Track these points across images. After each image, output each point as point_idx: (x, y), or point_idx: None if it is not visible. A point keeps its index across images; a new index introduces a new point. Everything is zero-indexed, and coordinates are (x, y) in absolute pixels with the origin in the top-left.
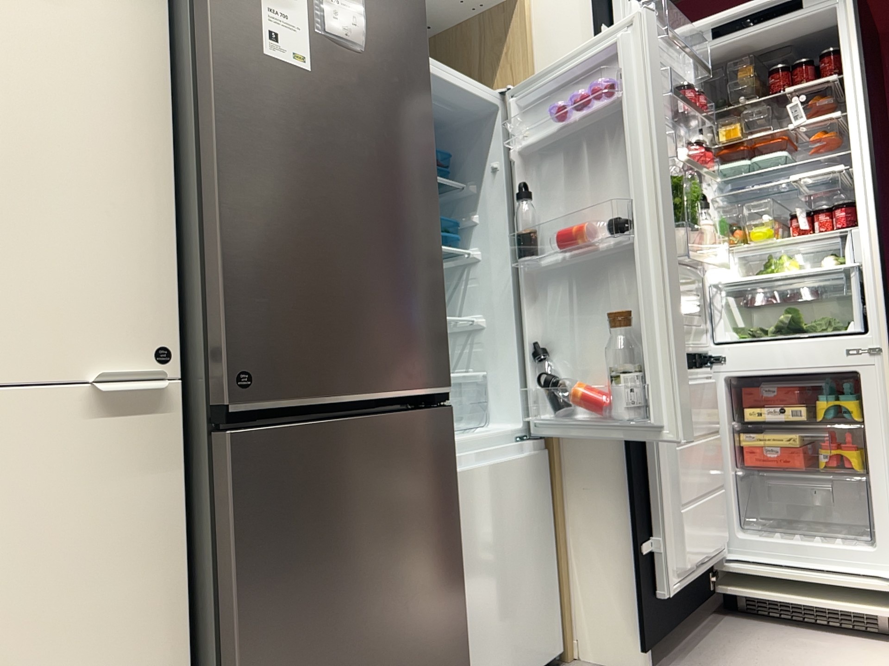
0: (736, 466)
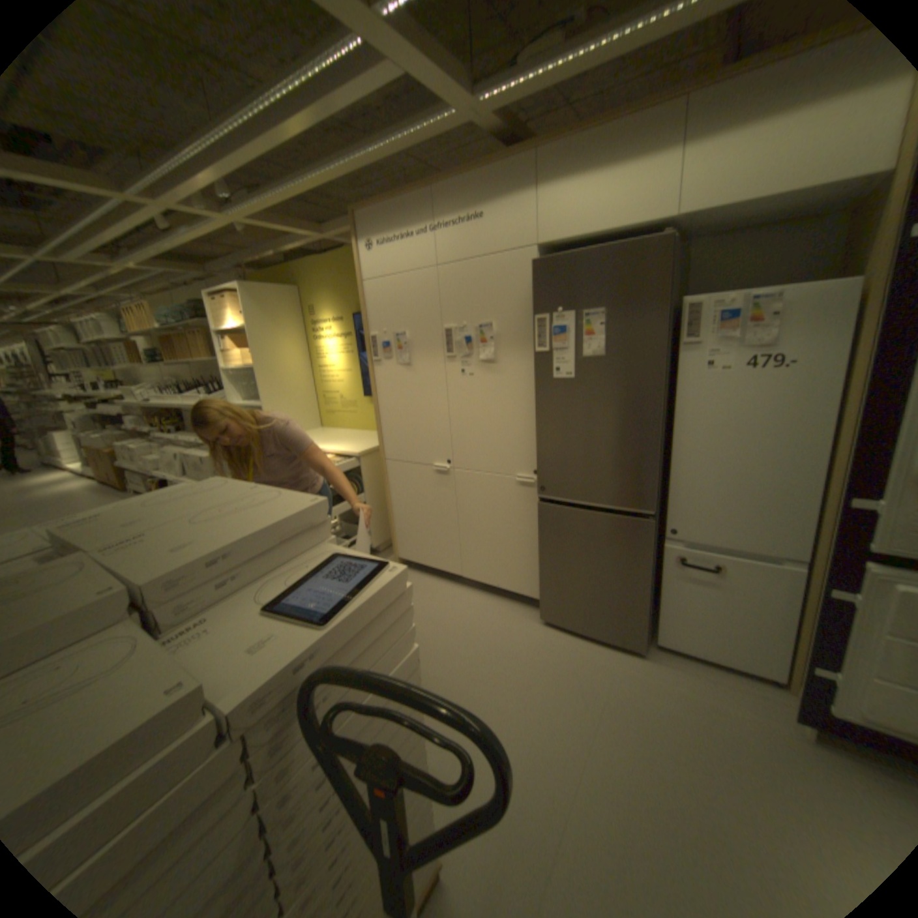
0: None
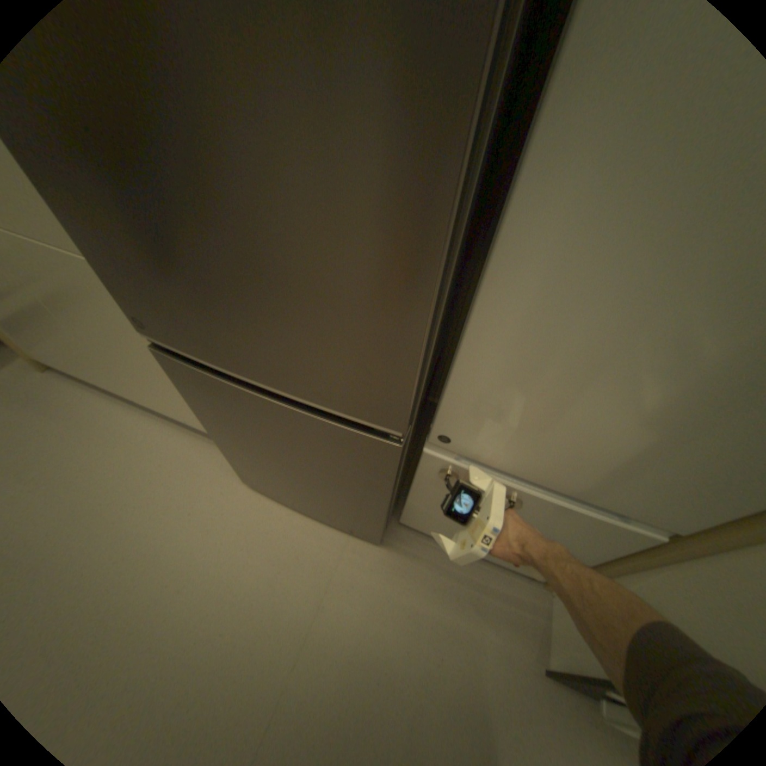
0: None
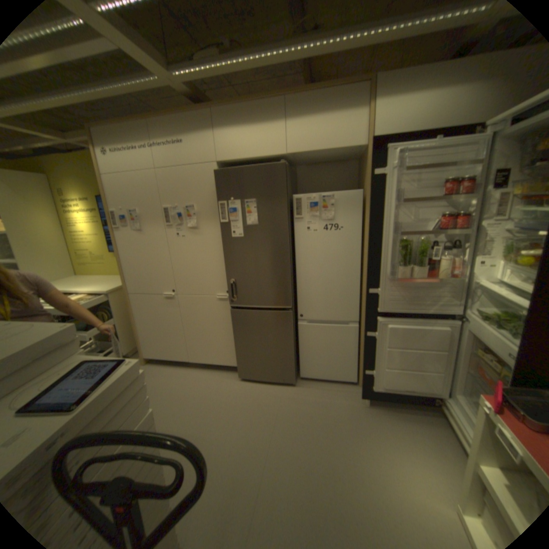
0: (469, 370)
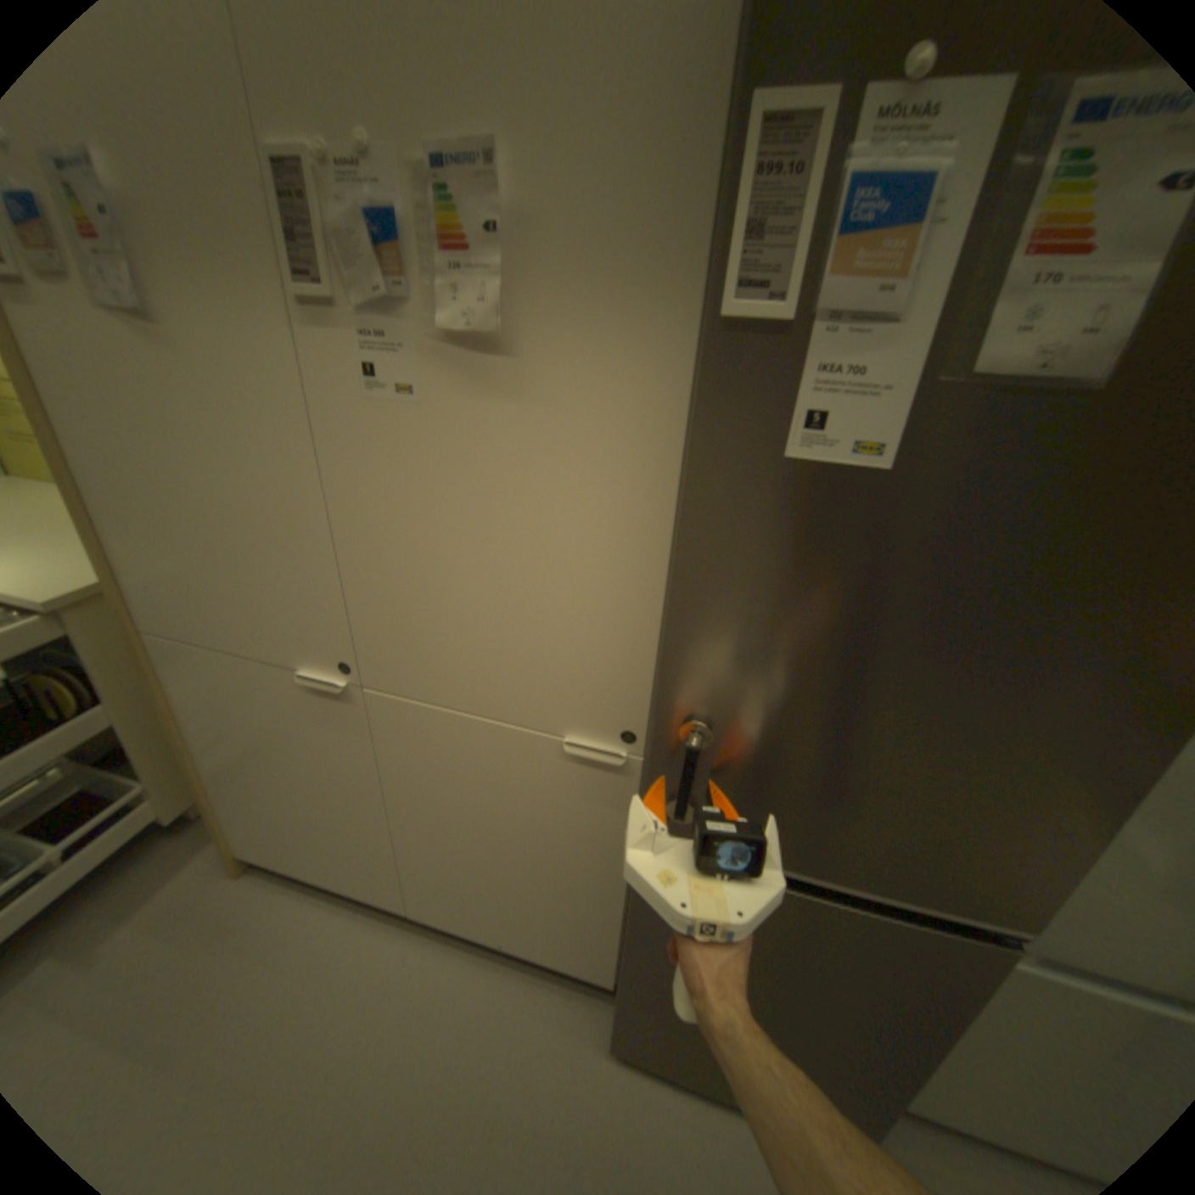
0: None
